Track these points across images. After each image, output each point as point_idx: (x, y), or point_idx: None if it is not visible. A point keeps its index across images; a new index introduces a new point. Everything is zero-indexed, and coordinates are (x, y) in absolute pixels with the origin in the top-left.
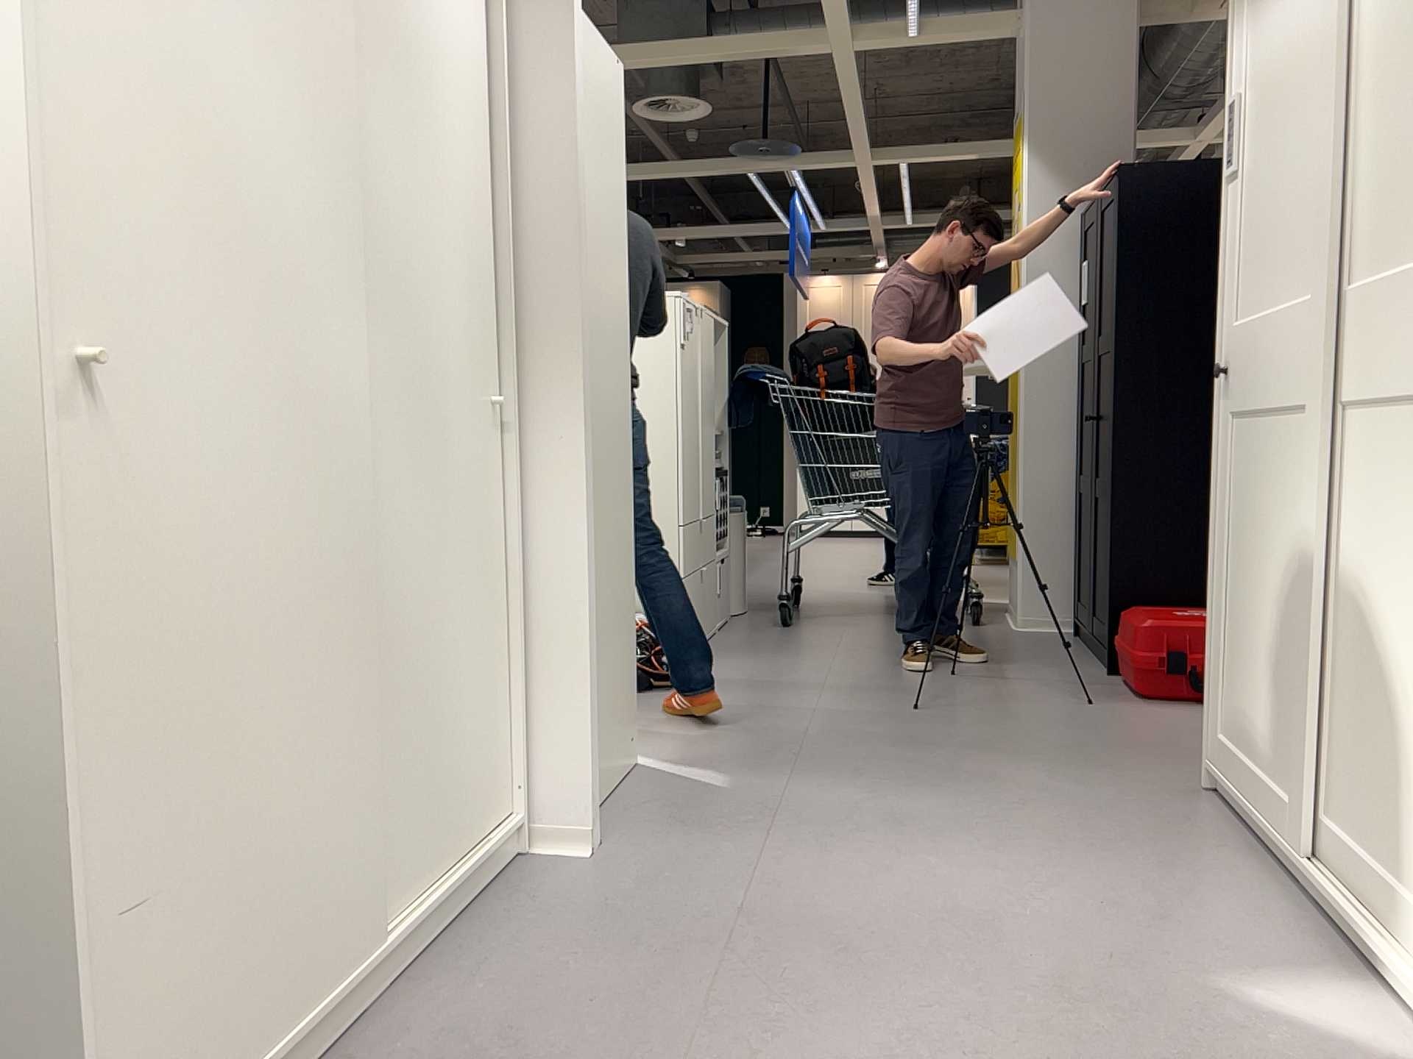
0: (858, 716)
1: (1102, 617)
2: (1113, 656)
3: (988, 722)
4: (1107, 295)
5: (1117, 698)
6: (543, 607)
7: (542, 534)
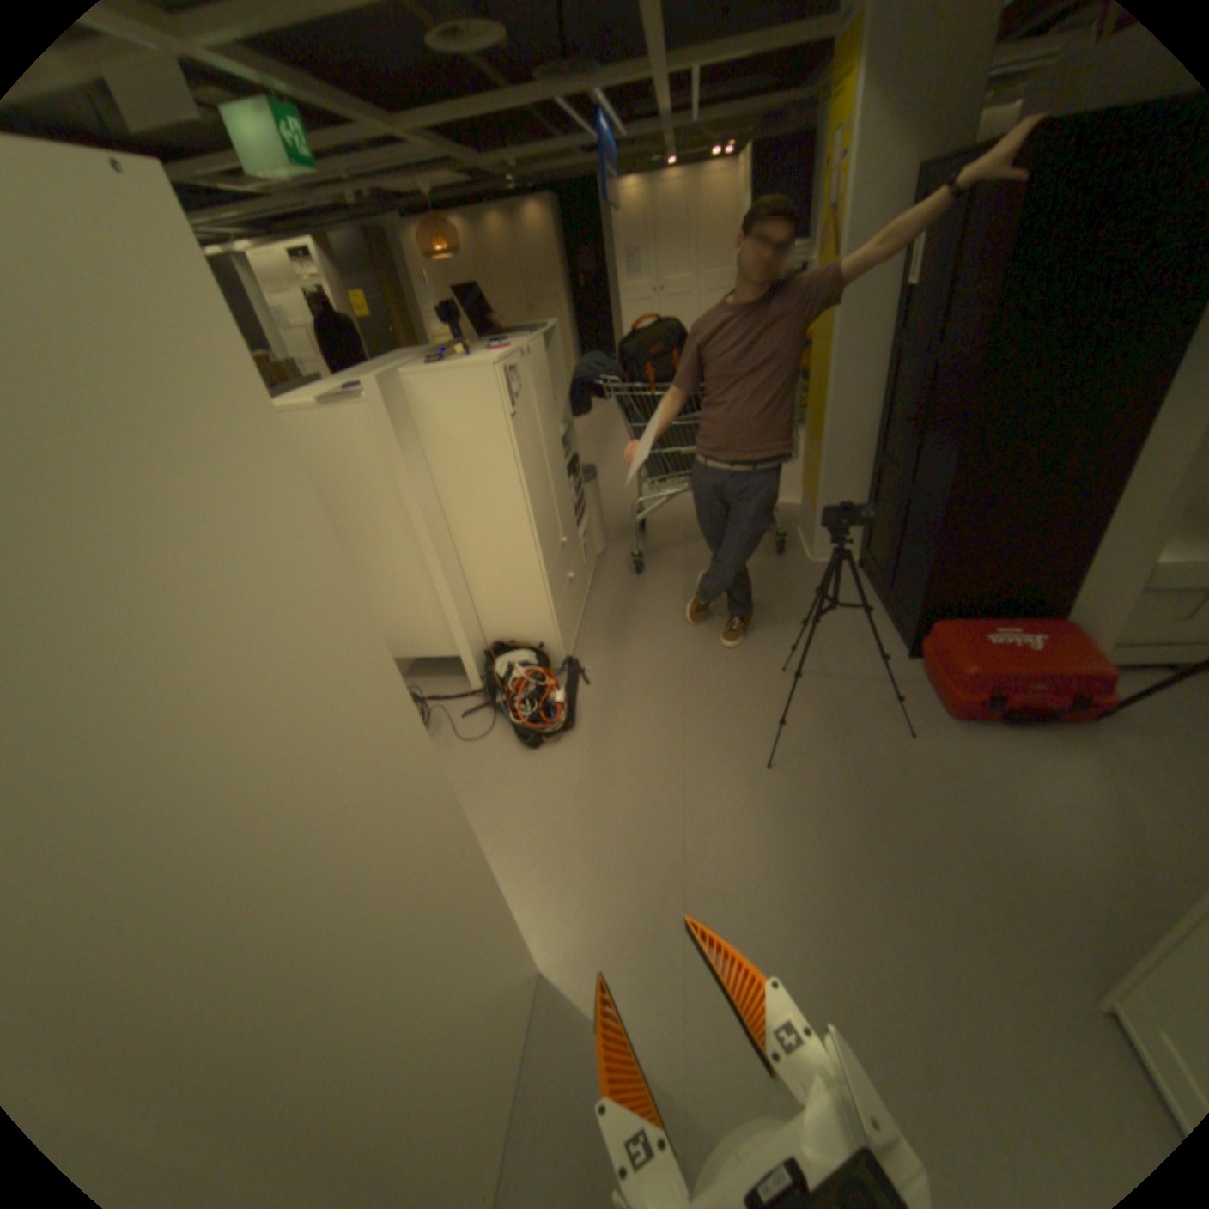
0: (724, 799)
1: (912, 616)
2: (923, 658)
3: (840, 803)
4: (981, 310)
5: (937, 723)
6: None
7: None
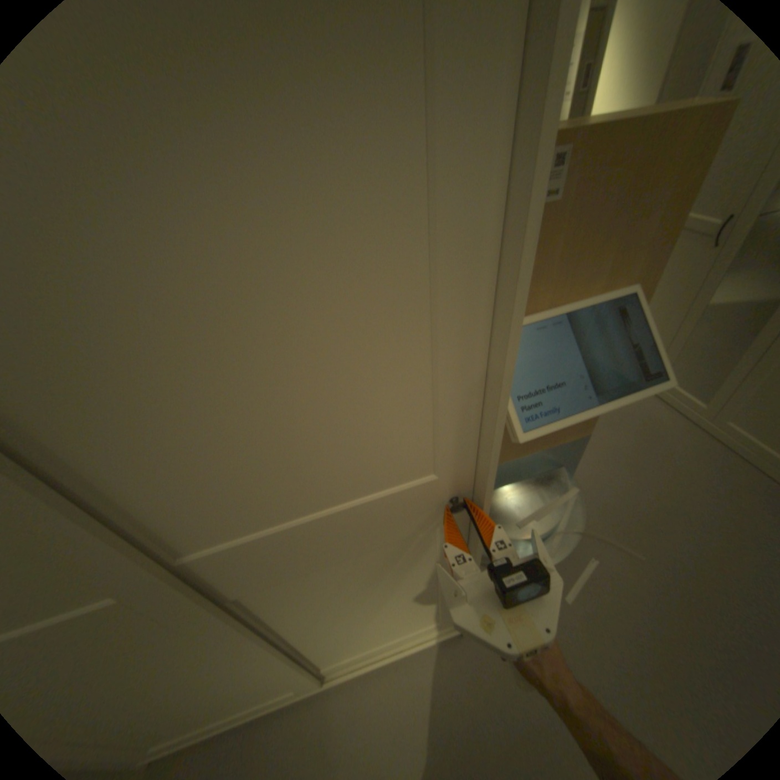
0: None
1: None
2: None
3: None
4: None
5: None
6: None
7: None
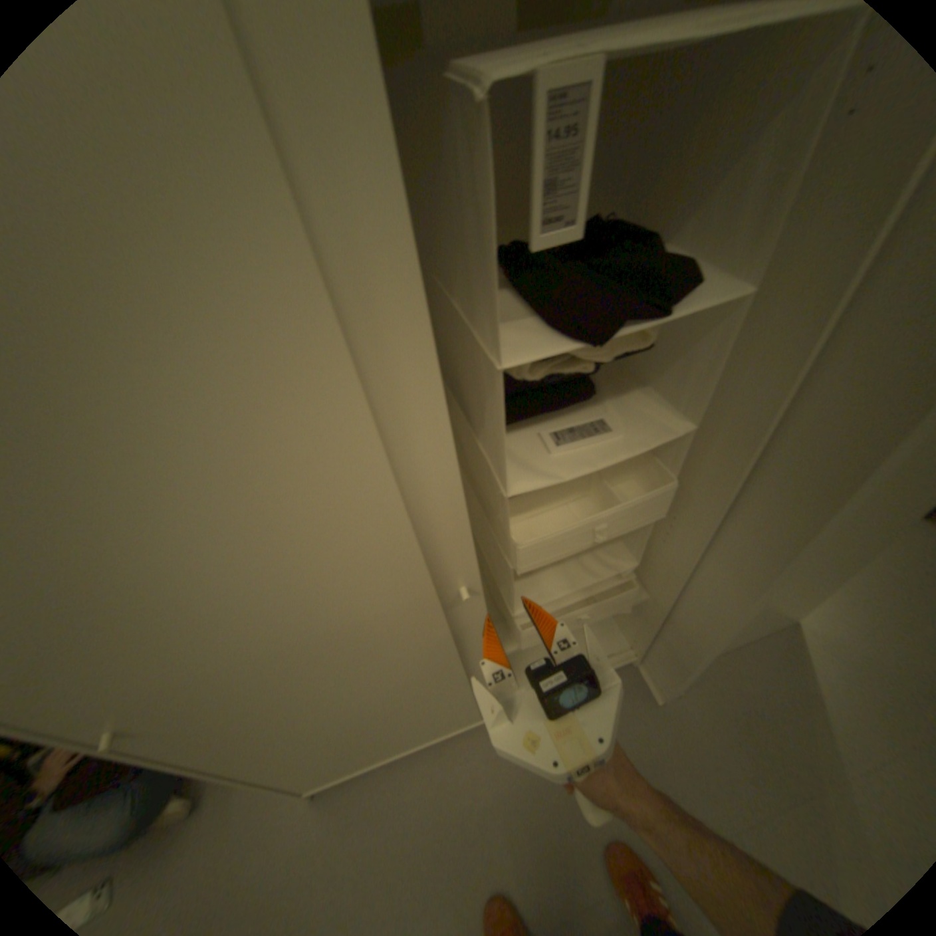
0: None
1: None
2: None
3: None
4: None
5: None
6: (689, 616)
7: (708, 588)
